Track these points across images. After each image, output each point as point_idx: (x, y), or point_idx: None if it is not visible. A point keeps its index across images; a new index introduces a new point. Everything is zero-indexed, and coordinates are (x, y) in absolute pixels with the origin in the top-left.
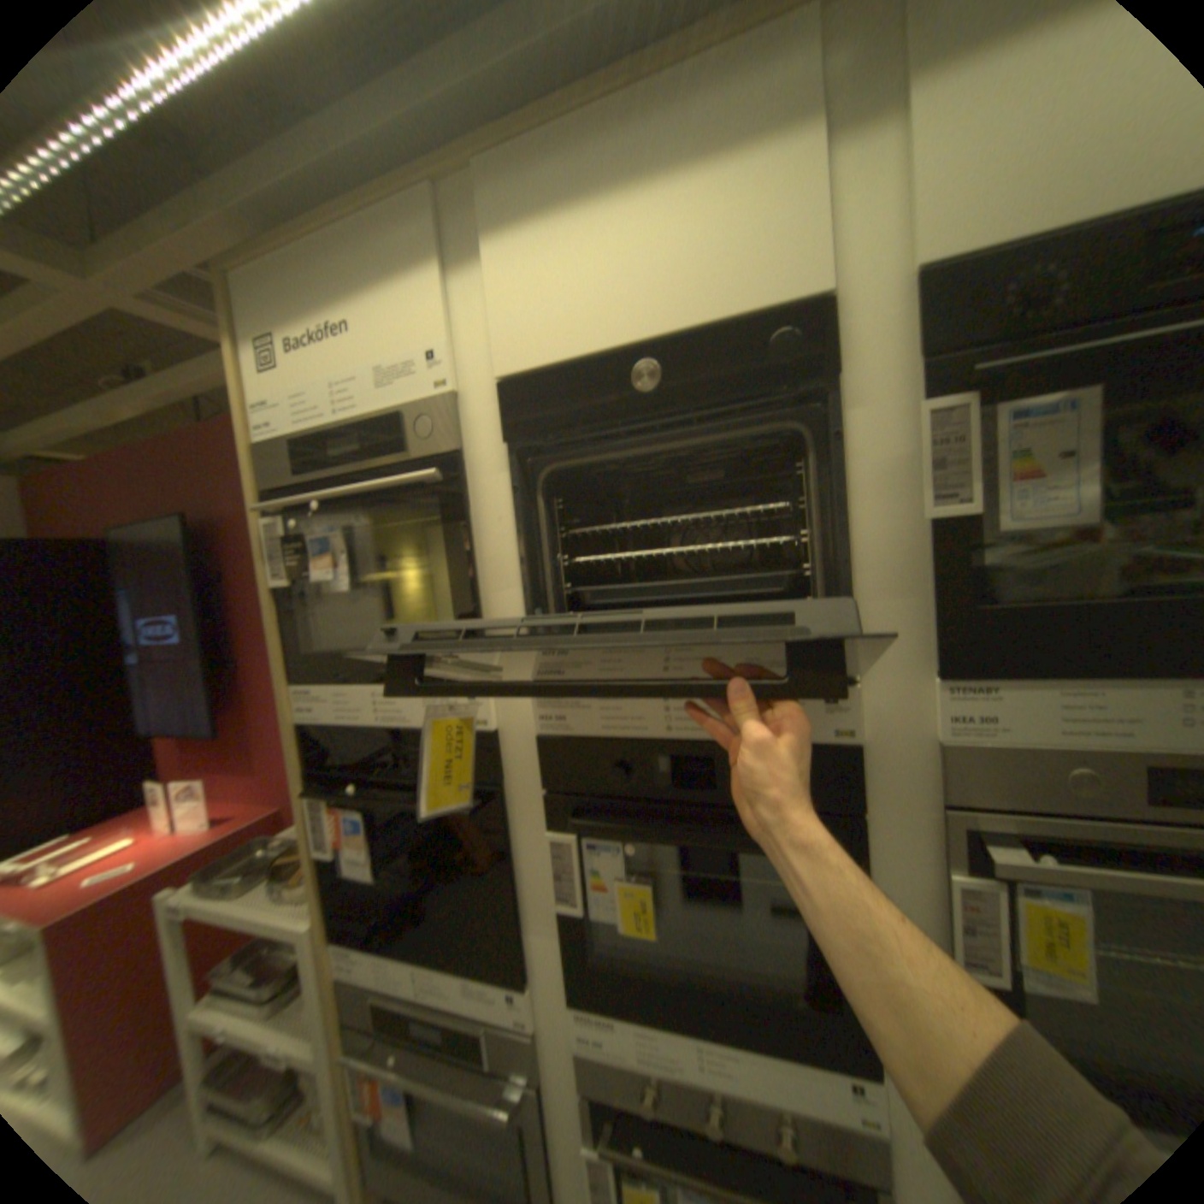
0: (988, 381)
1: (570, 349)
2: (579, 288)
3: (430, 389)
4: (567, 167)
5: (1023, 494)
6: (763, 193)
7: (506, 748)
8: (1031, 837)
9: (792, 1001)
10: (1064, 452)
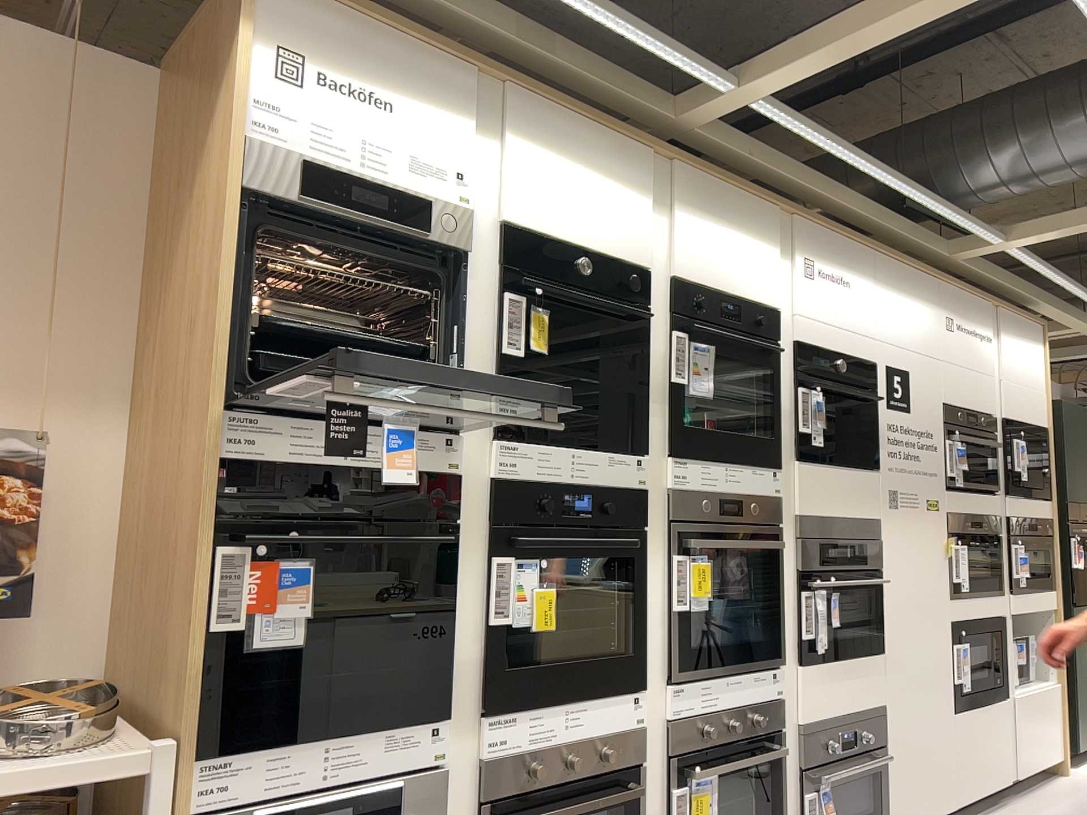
0: (682, 333)
1: (549, 235)
2: (557, 206)
3: (460, 207)
4: (559, 143)
5: (690, 381)
6: (629, 217)
7: (465, 488)
8: (687, 529)
9: (606, 648)
10: (700, 368)
